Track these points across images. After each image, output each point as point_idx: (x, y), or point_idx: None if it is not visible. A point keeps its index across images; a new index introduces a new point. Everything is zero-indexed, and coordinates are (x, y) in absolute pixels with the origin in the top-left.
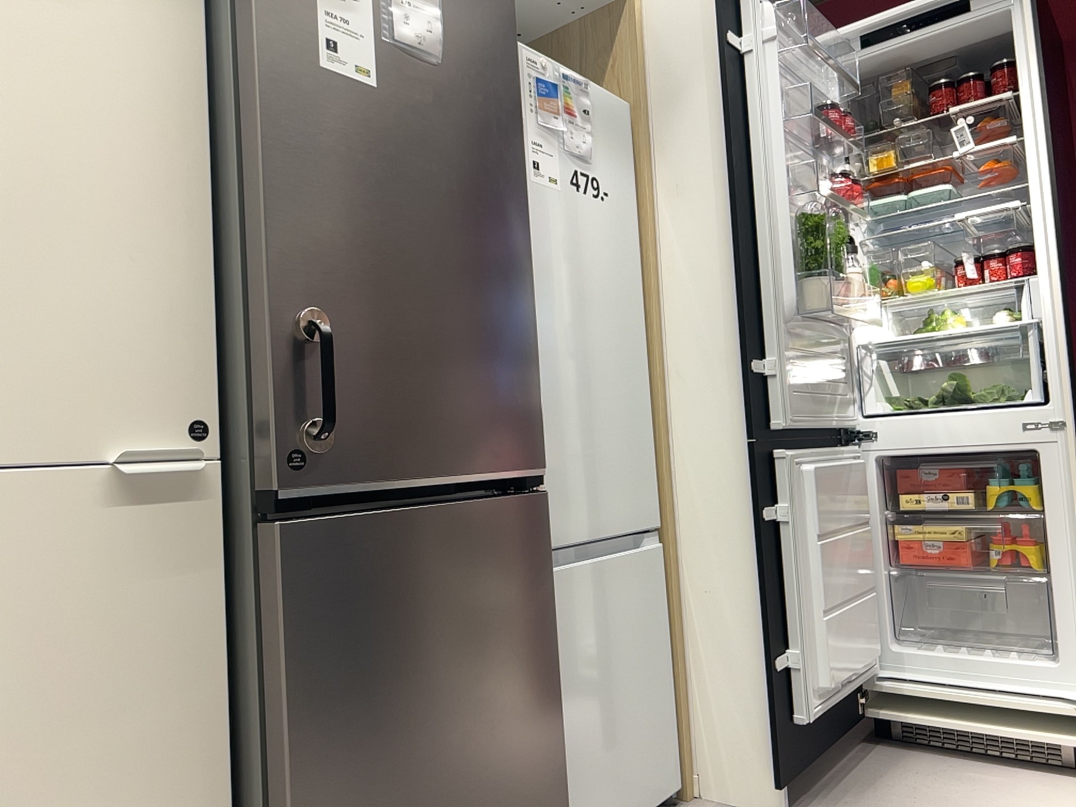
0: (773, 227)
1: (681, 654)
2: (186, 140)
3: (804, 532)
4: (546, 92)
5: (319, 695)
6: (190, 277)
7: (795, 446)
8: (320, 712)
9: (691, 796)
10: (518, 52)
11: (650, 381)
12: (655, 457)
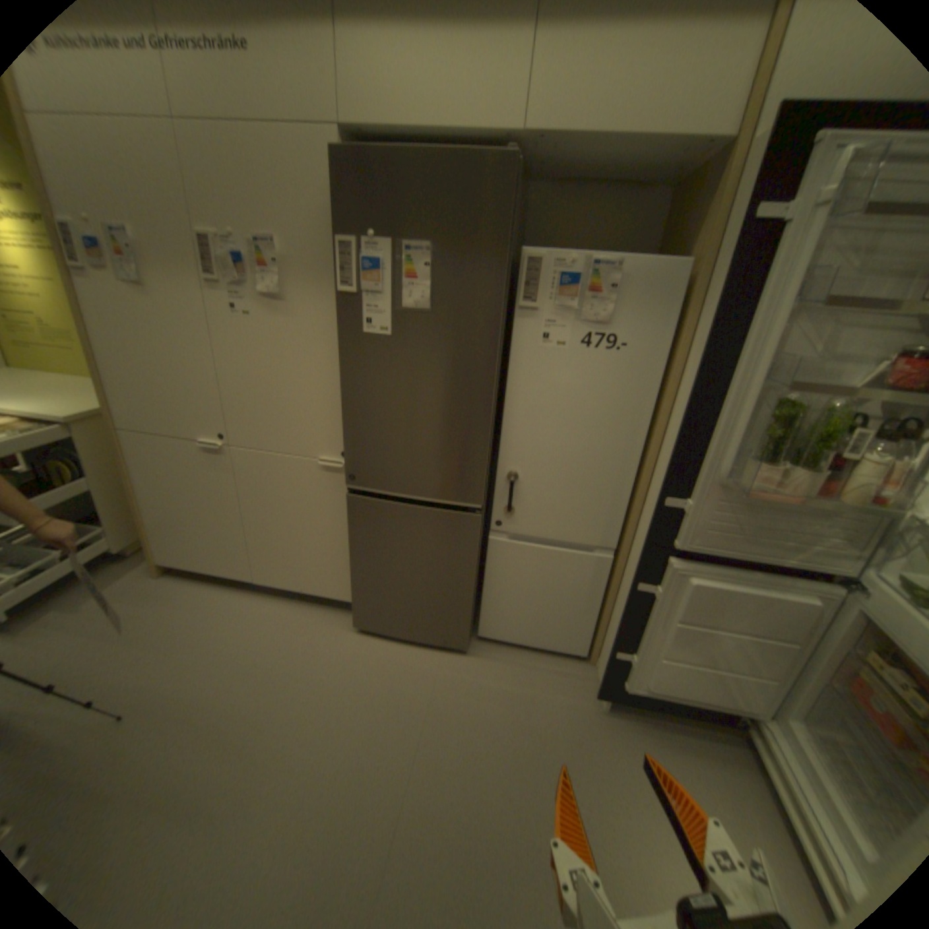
0: (736, 405)
1: (608, 609)
2: (341, 357)
3: (672, 612)
4: (568, 281)
5: (361, 542)
6: (343, 405)
7: (716, 560)
8: (361, 546)
9: (591, 663)
10: (546, 258)
11: (643, 467)
12: (630, 511)
